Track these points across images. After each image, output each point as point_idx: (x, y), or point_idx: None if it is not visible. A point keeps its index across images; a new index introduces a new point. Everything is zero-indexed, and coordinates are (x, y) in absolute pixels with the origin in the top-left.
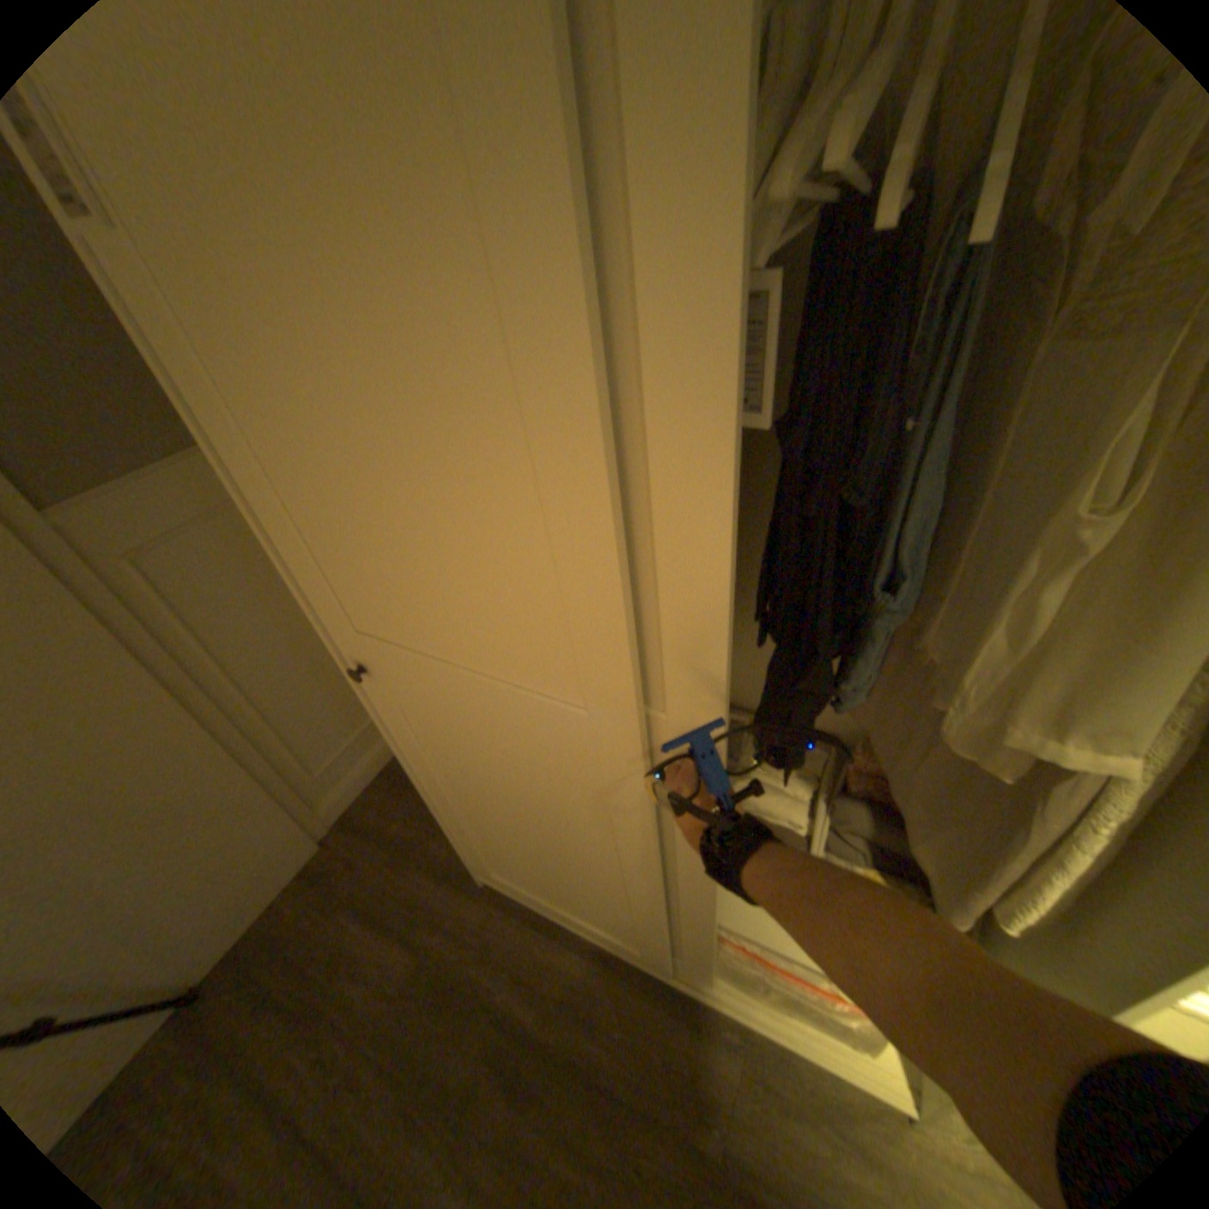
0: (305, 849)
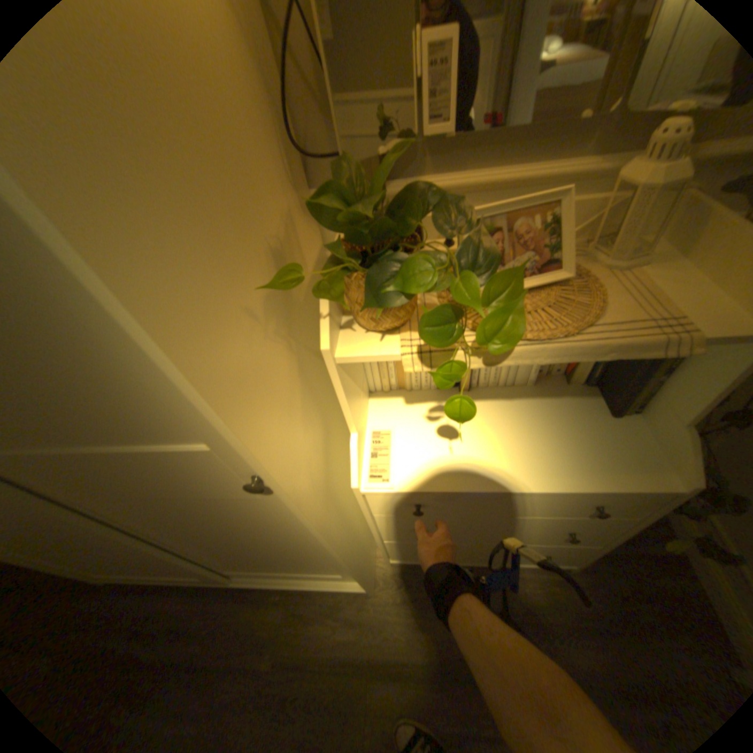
0: None
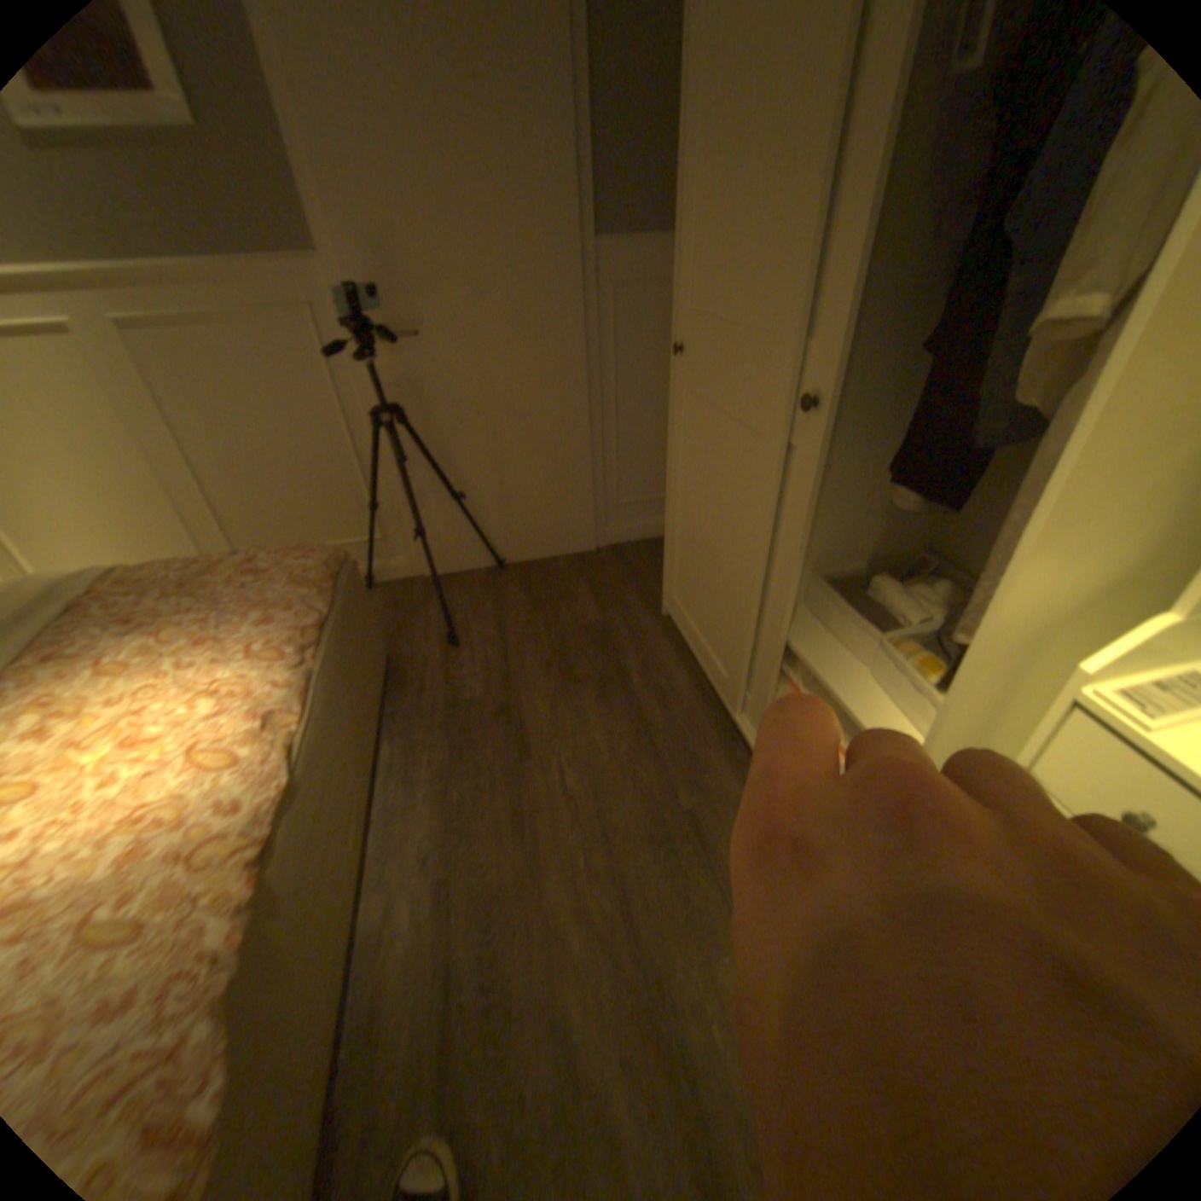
0: (590, 544)
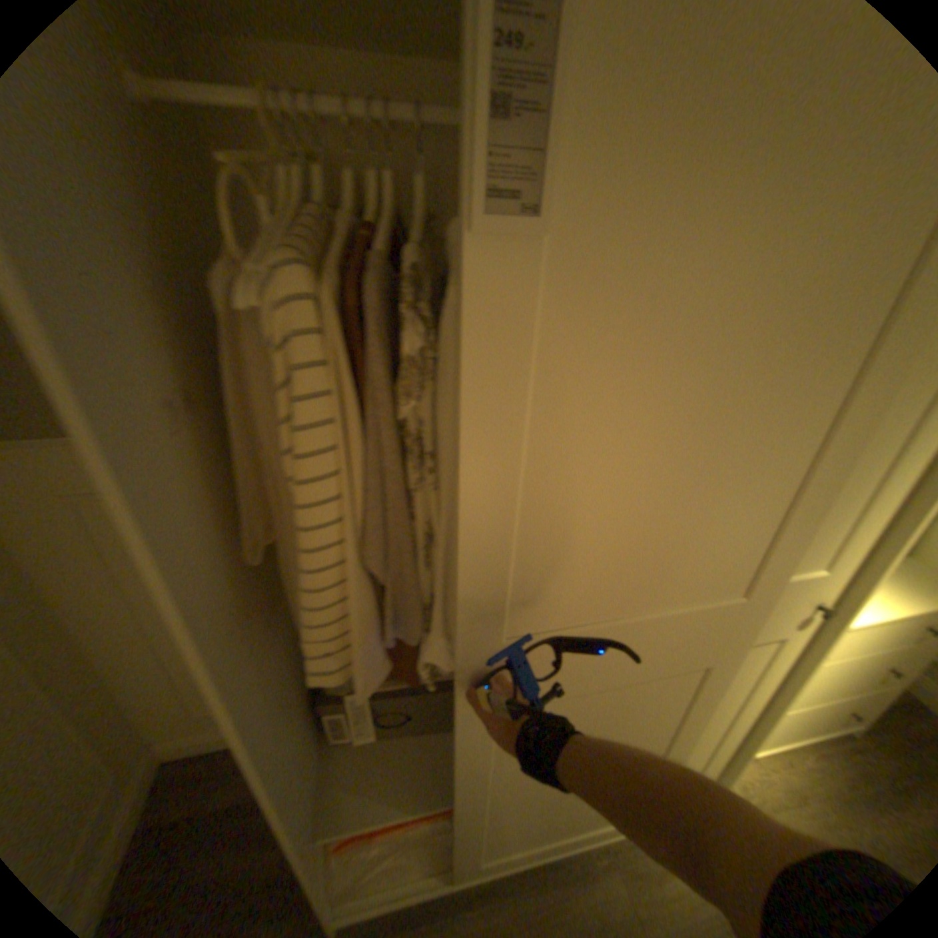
0: None
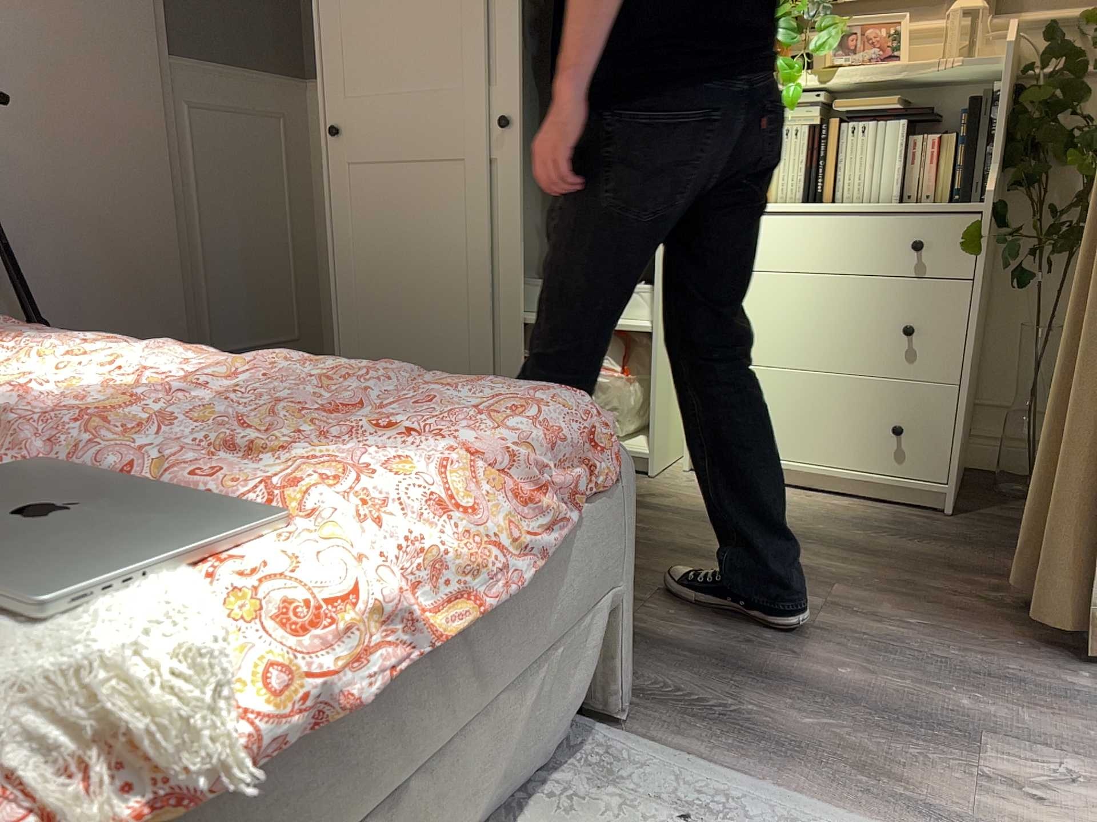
0: None
